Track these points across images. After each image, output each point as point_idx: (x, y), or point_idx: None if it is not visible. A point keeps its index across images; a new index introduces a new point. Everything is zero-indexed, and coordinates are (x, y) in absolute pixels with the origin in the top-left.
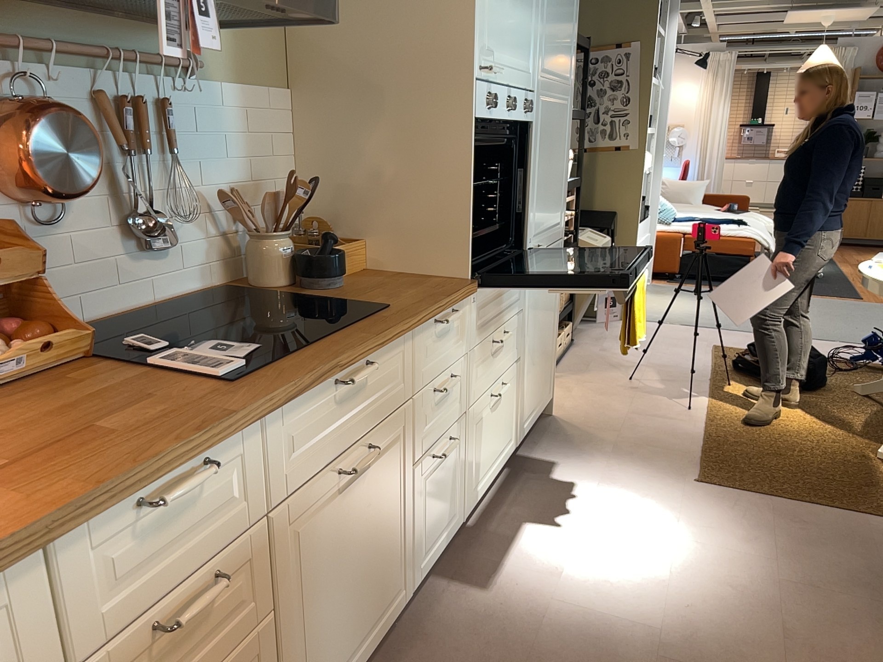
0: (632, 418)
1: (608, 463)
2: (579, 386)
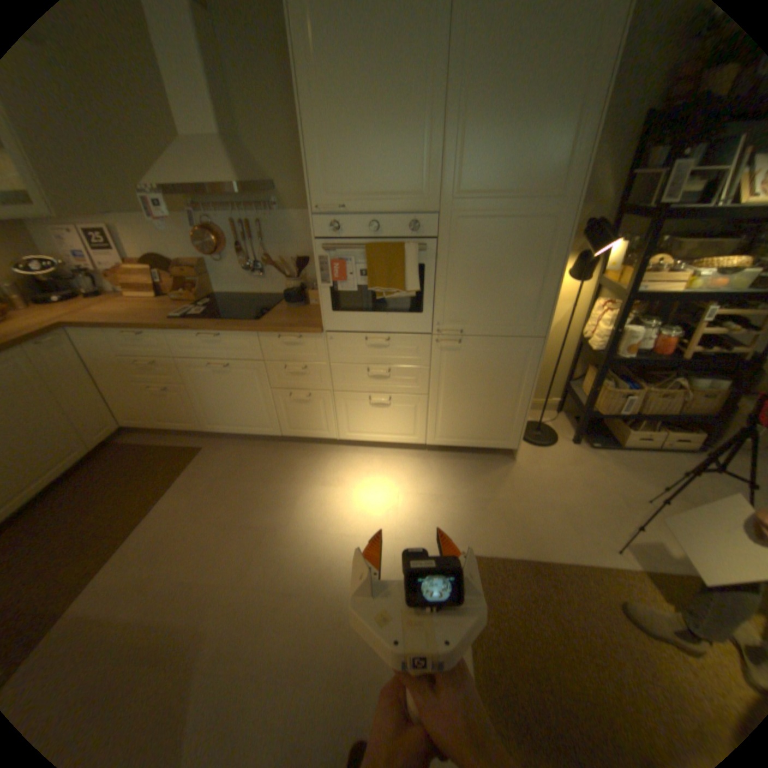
0: (551, 509)
1: (458, 498)
2: (588, 470)
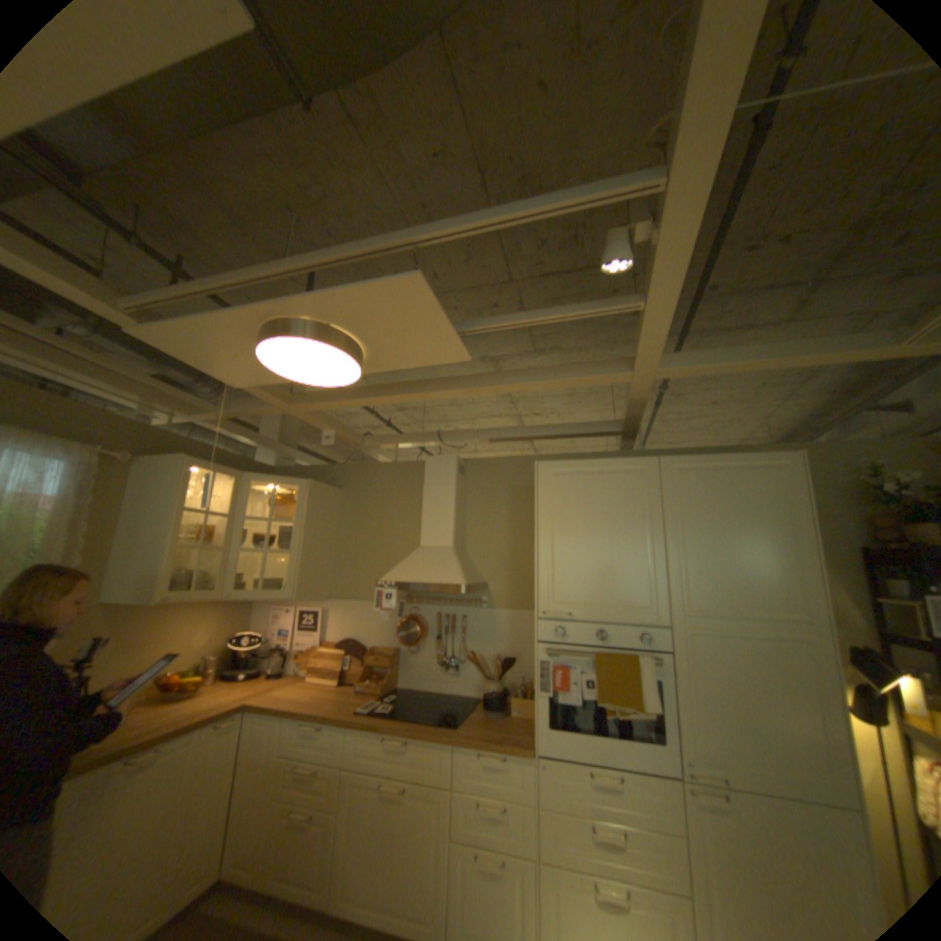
0: None
1: None
2: None
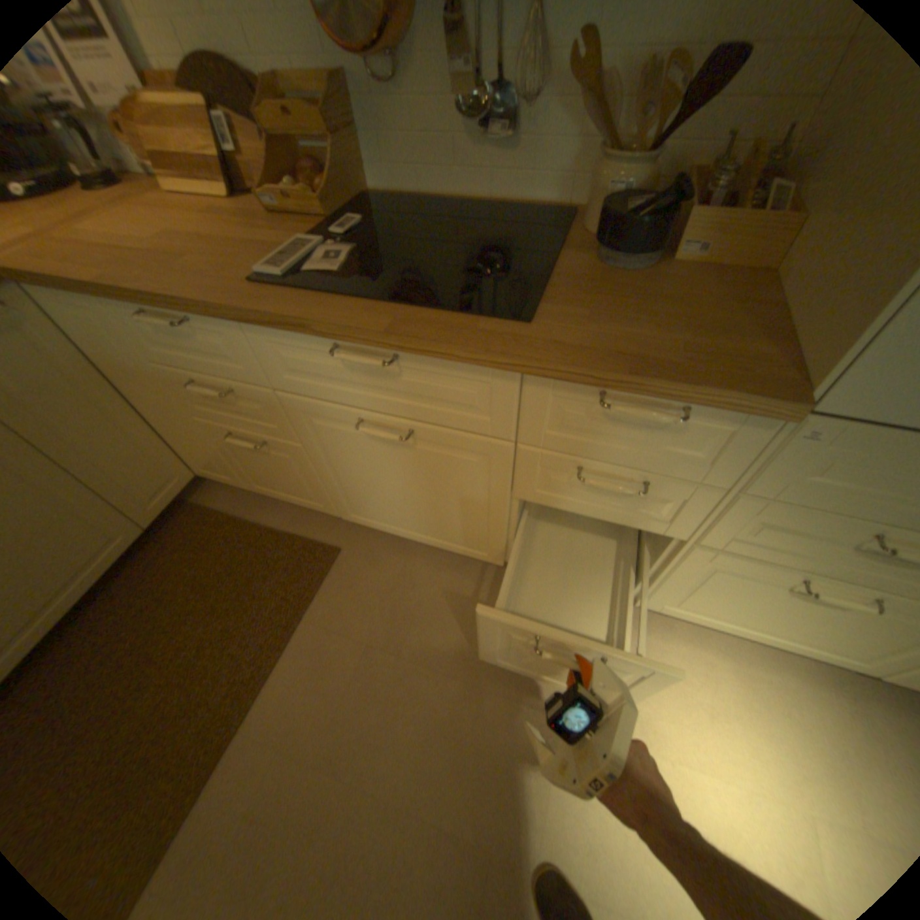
0: None
1: None
2: None
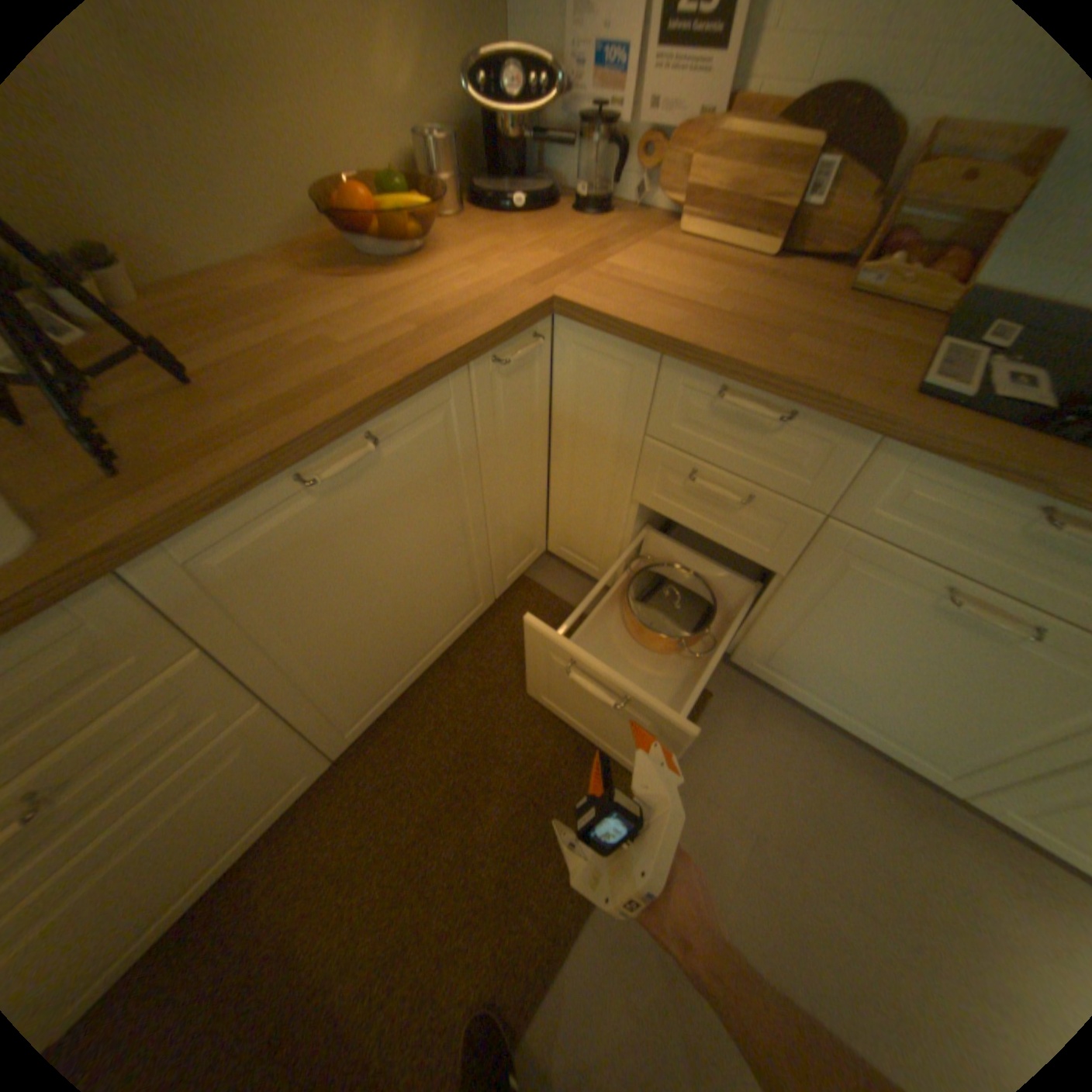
0: None
1: None
2: None
